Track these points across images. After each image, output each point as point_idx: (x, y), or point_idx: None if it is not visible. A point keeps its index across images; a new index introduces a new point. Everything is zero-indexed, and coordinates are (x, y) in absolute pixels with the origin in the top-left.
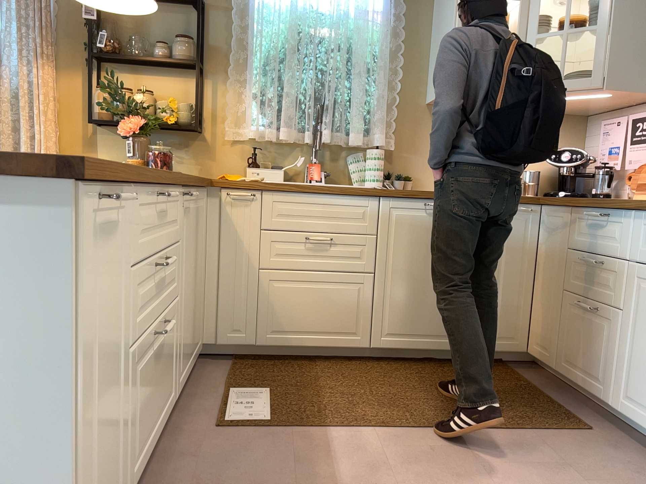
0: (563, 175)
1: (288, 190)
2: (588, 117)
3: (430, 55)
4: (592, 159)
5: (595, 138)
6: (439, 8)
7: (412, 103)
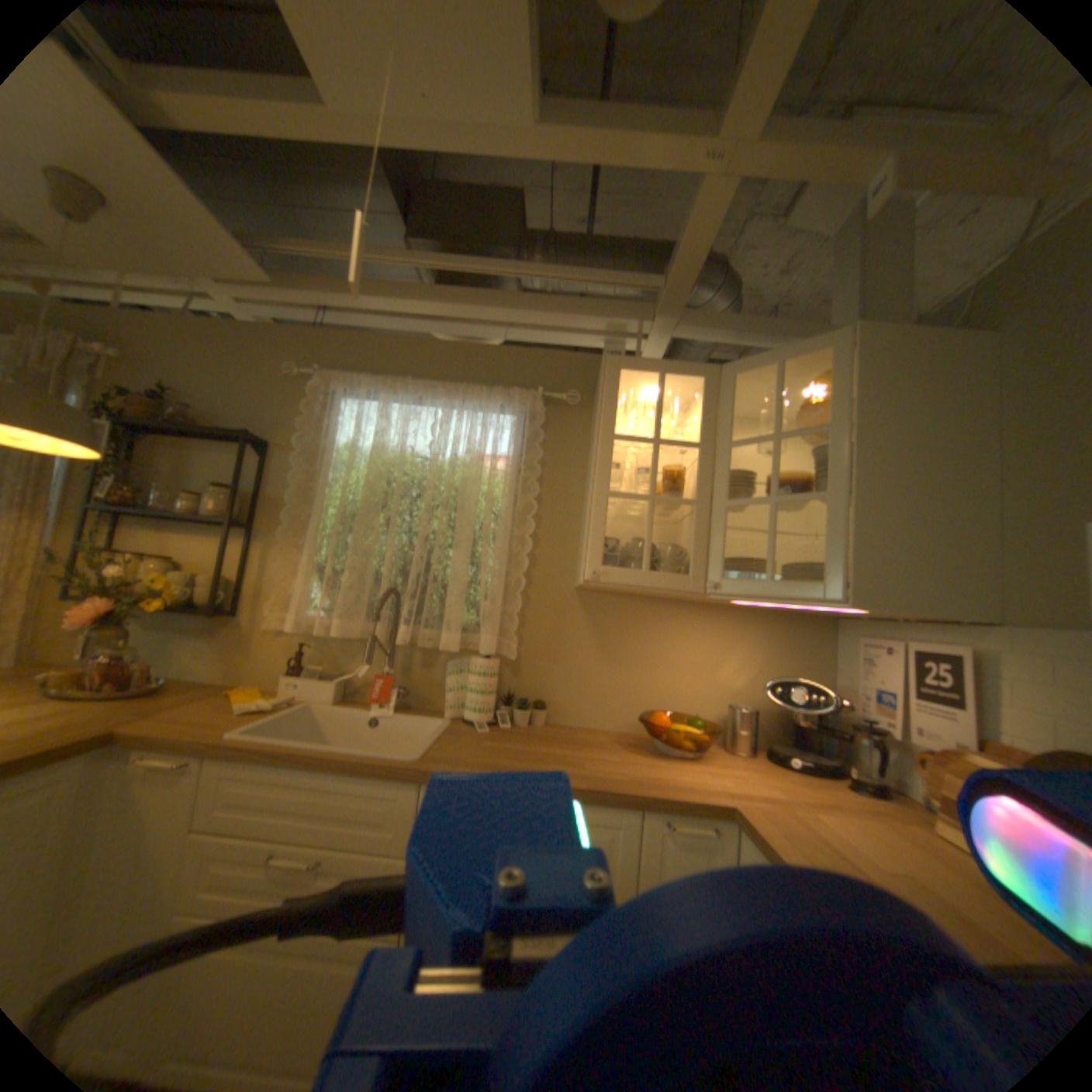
0: (799, 724)
1: (247, 763)
2: (840, 621)
3: (581, 519)
4: (848, 707)
5: (853, 660)
6: (592, 455)
7: (552, 588)
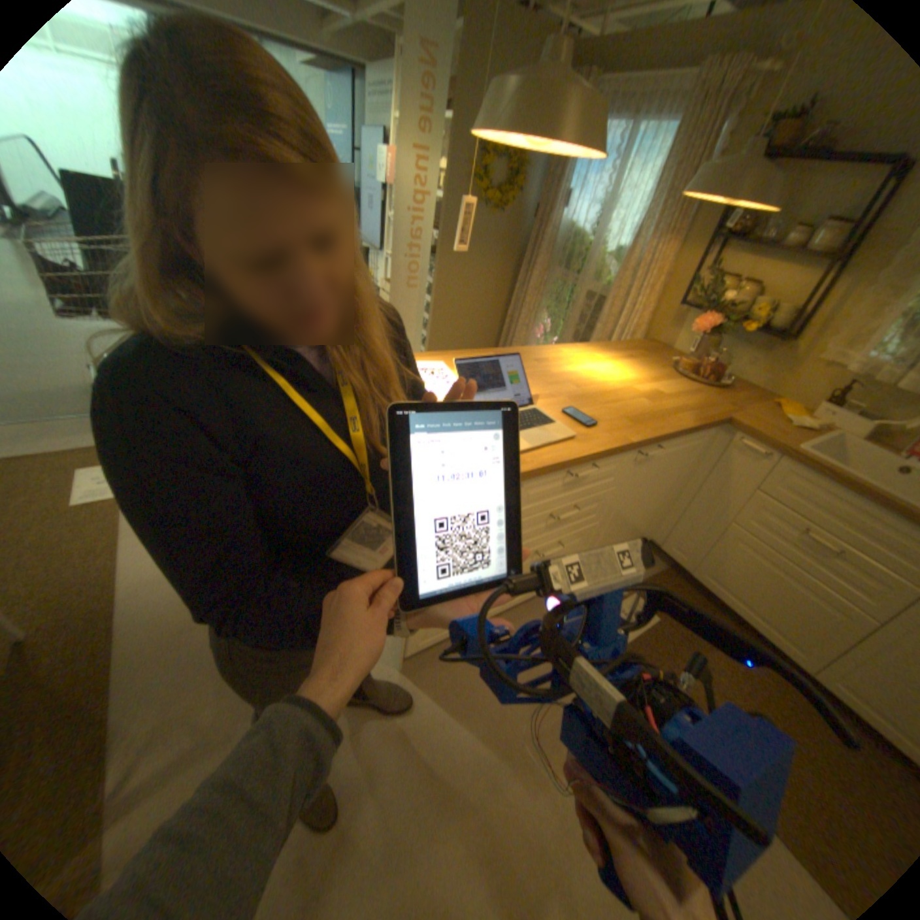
0: None
1: (819, 472)
2: None
3: None
4: None
5: None
6: None
7: None
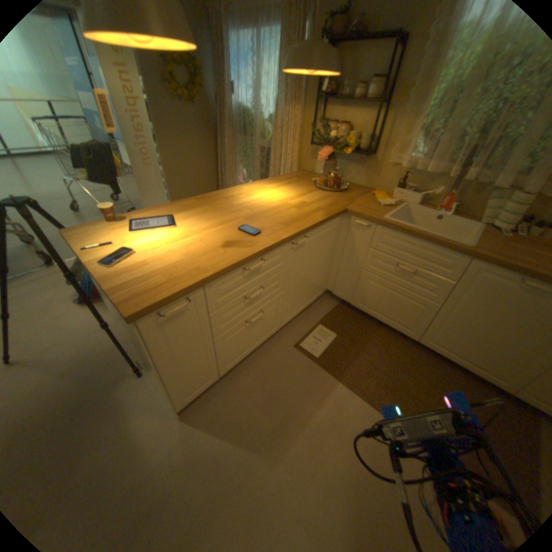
0: None
1: (394, 230)
2: None
3: None
4: None
5: None
6: None
7: None
